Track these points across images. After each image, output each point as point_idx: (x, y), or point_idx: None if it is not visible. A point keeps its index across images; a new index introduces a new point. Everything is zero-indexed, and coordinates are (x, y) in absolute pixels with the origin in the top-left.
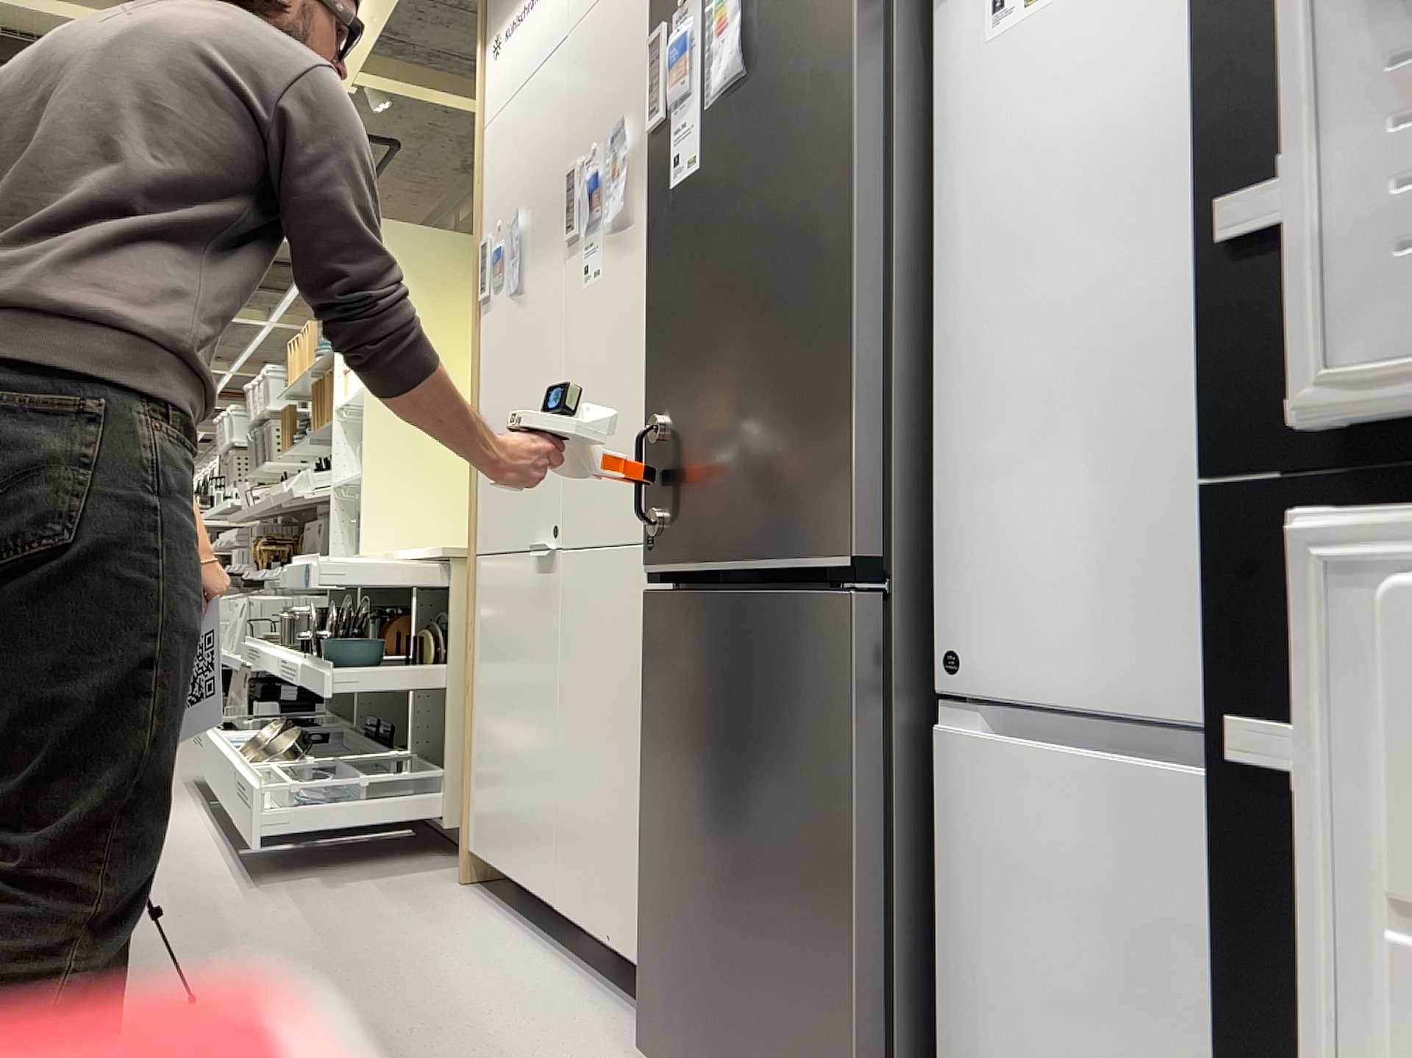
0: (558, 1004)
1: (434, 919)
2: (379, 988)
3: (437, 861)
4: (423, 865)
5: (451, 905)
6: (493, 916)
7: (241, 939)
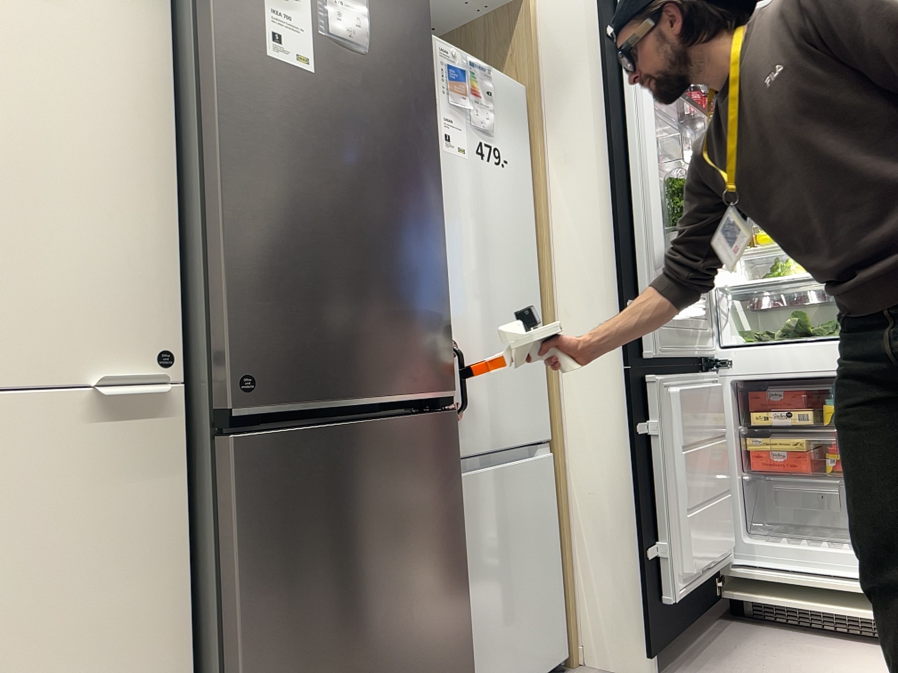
0: None
1: None
2: None
3: None
4: None
5: None
6: None
7: None
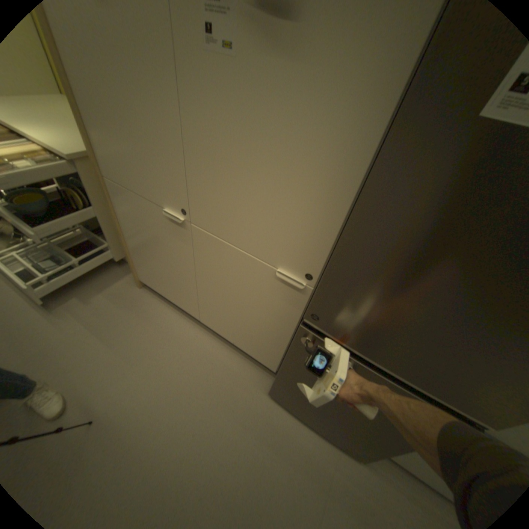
0: (221, 360)
1: (145, 317)
2: (157, 374)
3: (118, 271)
4: (114, 275)
5: (145, 304)
6: (165, 308)
7: (74, 359)
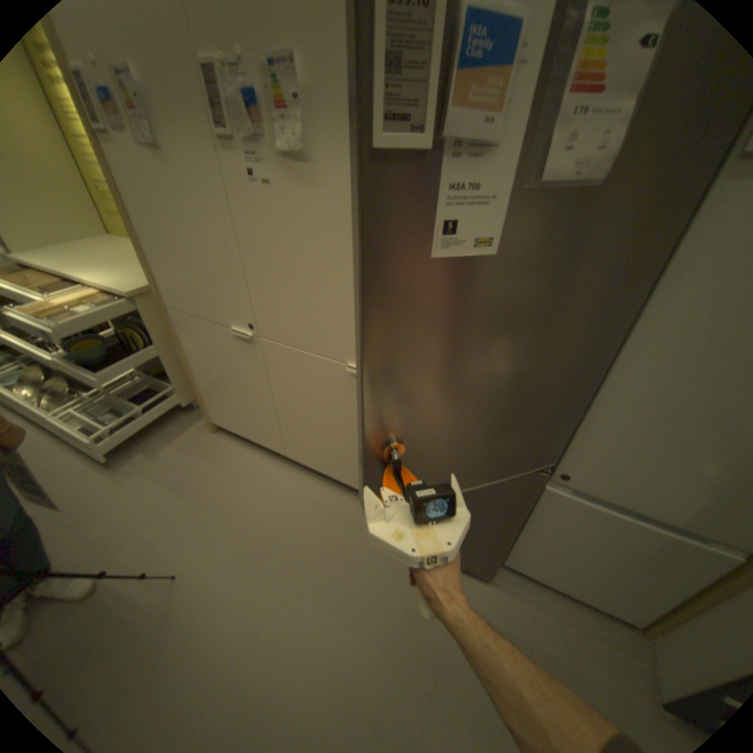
0: (315, 497)
1: (222, 463)
2: (242, 520)
3: (186, 418)
4: (182, 424)
5: (221, 449)
6: (245, 450)
7: (147, 516)
